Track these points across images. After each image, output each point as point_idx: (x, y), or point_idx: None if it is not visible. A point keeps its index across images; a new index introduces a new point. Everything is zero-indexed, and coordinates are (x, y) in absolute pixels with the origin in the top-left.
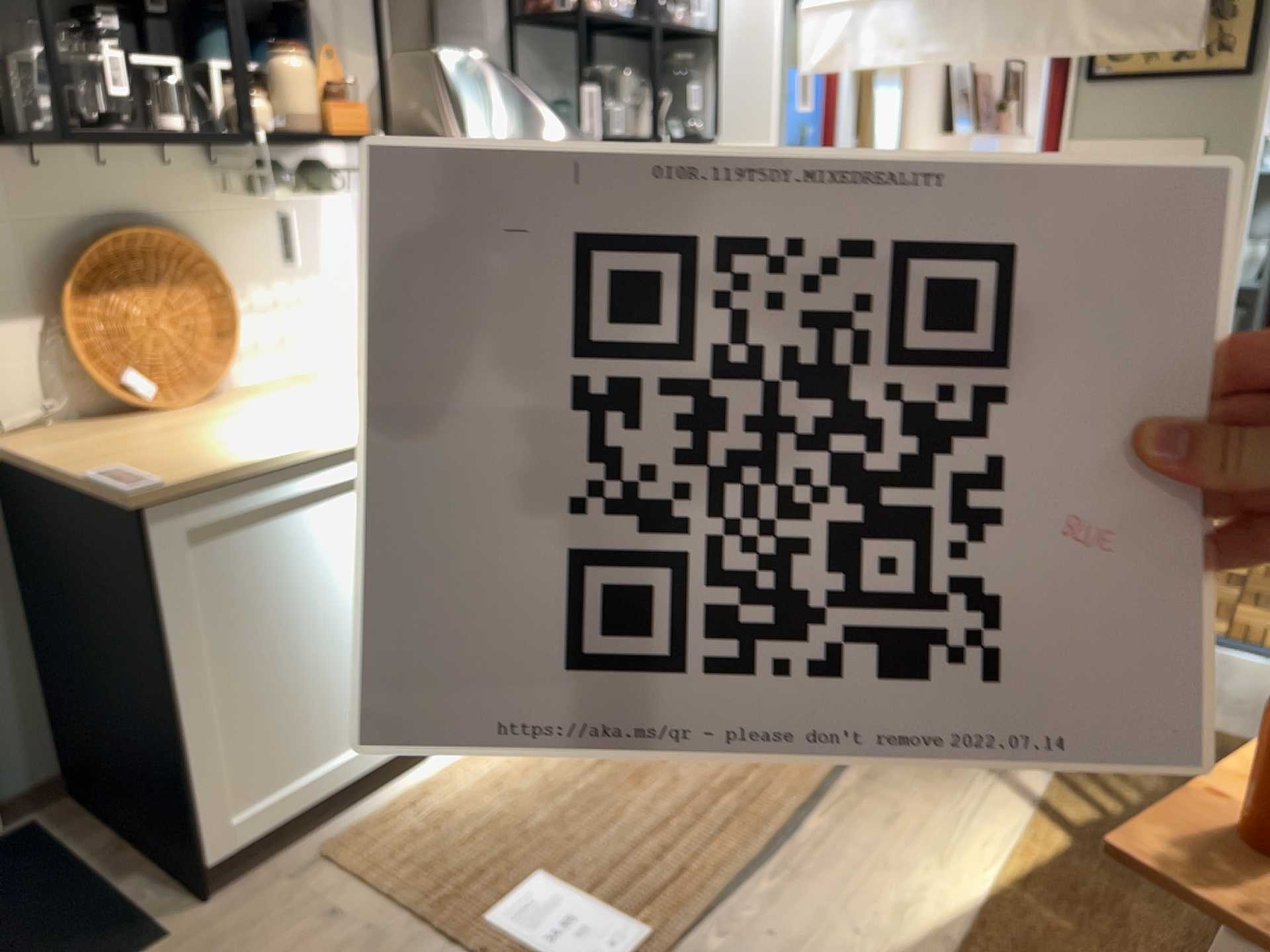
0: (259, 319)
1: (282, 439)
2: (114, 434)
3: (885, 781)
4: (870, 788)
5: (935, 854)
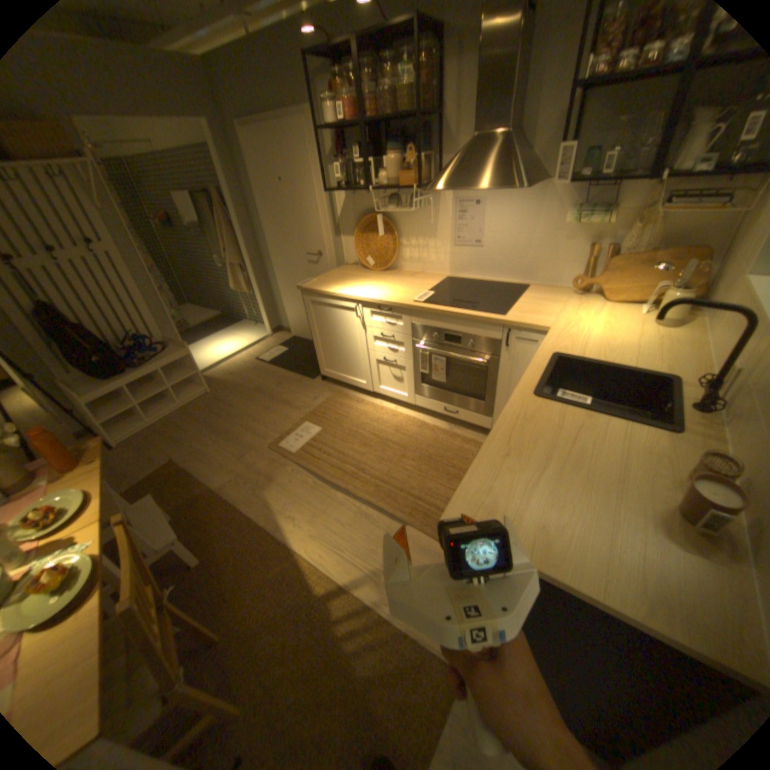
0: (412, 249)
1: (340, 288)
2: (349, 272)
3: (365, 522)
4: (360, 516)
5: (318, 534)
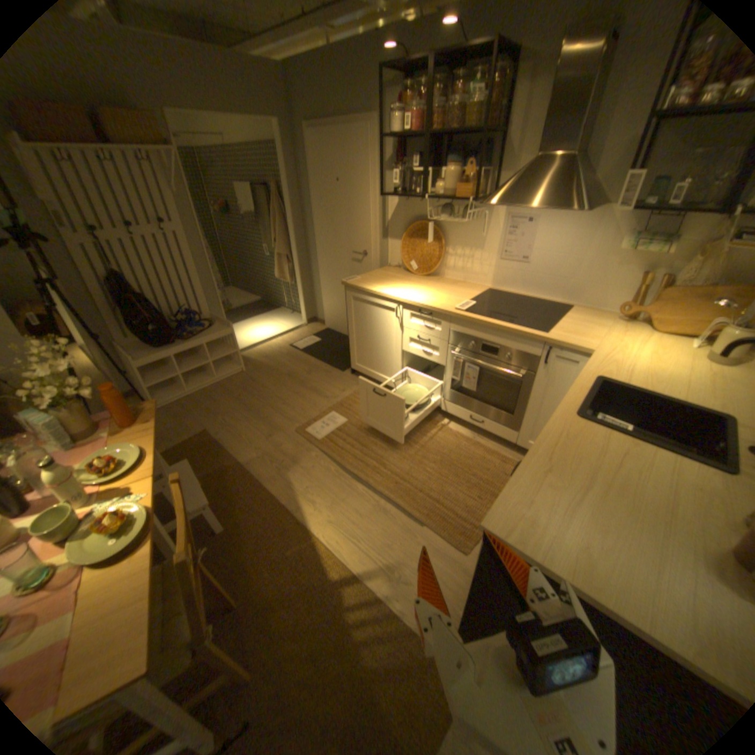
0: (456, 258)
1: (383, 288)
2: (392, 274)
3: (383, 517)
4: (379, 510)
5: (337, 521)
